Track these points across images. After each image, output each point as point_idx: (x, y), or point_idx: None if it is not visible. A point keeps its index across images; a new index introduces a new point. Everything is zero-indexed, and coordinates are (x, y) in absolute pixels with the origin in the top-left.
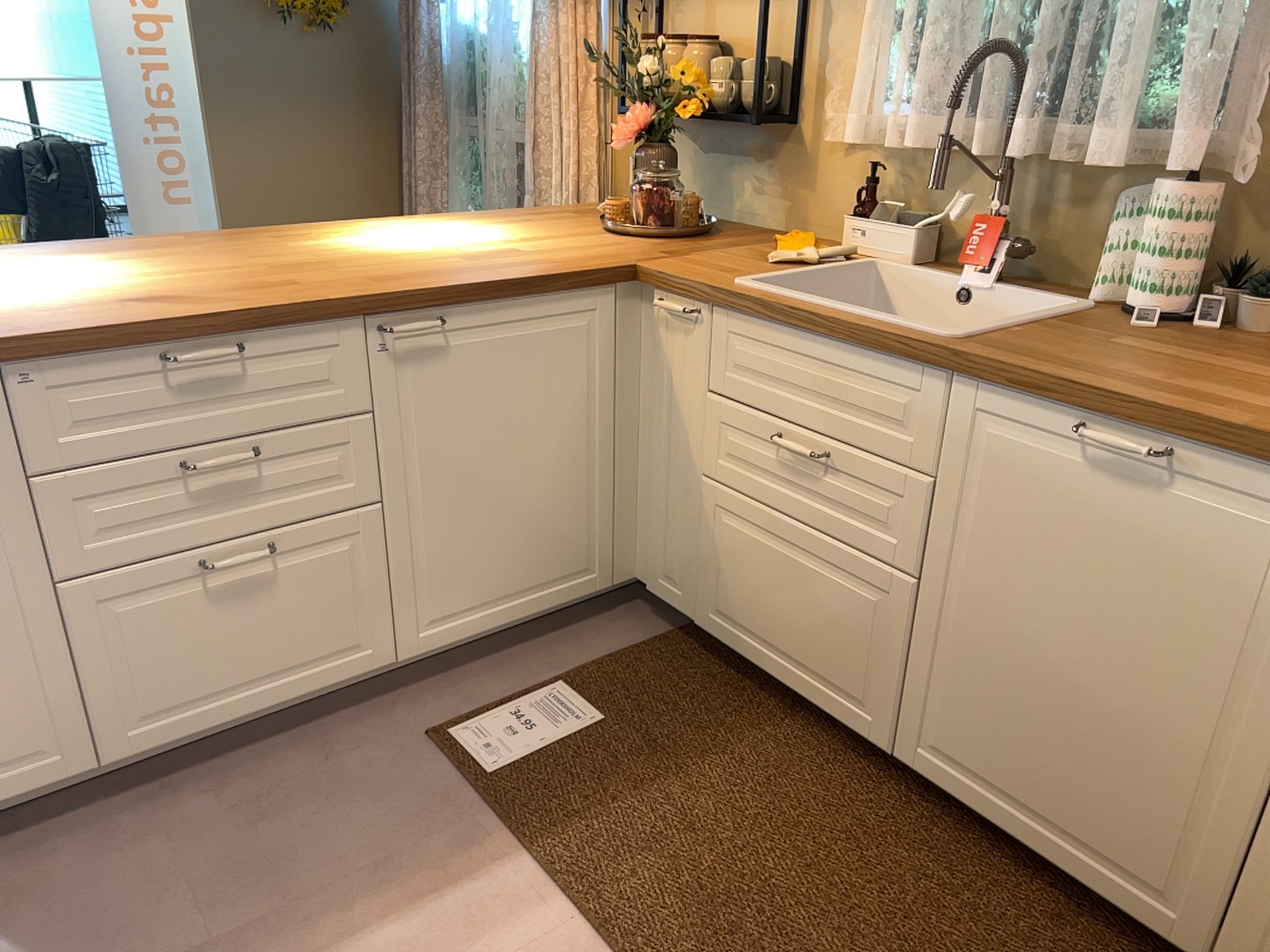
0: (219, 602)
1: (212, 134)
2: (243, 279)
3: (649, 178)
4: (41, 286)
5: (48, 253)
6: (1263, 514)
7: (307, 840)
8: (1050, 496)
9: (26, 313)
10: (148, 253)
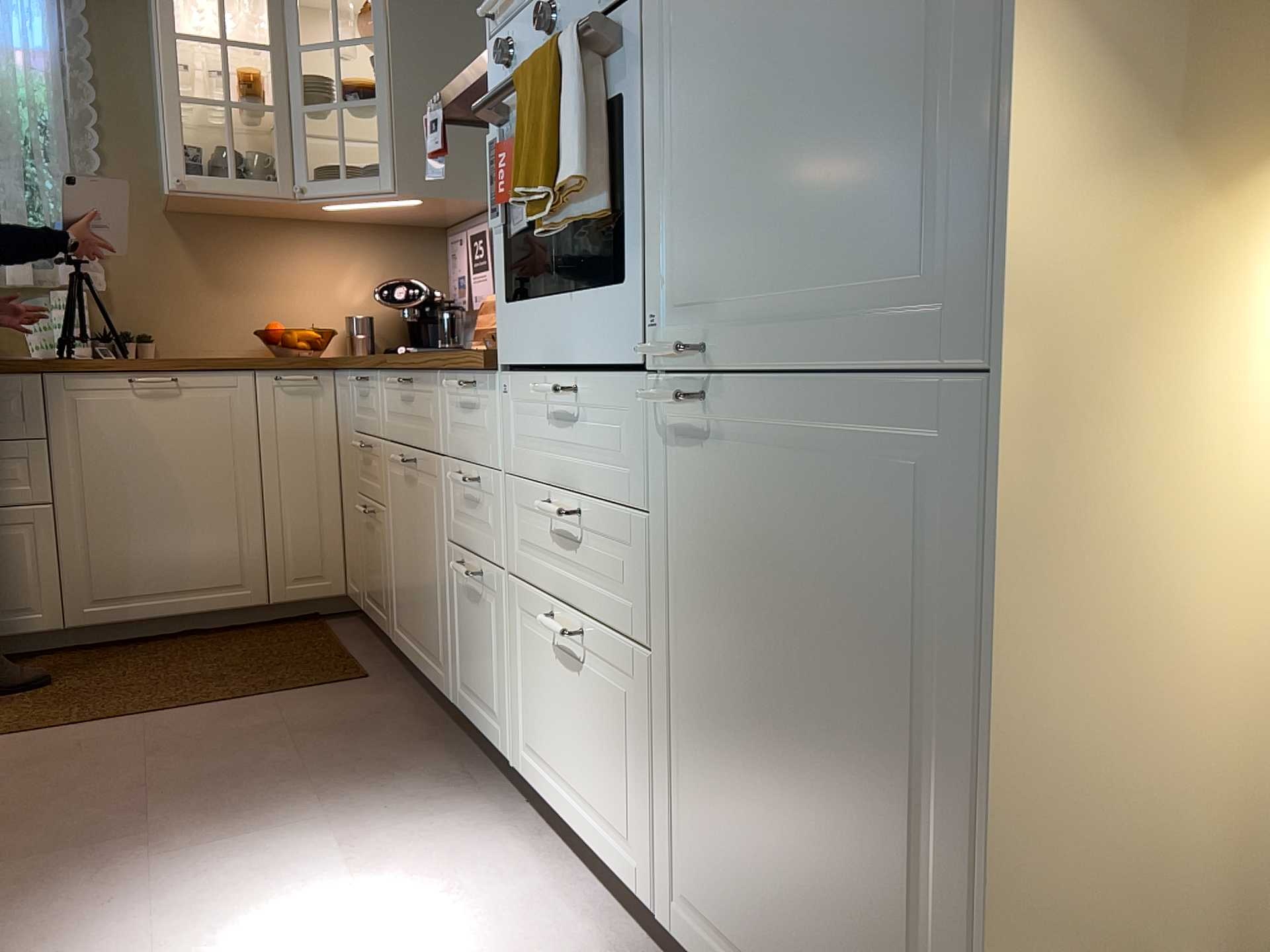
0: None
1: None
2: None
3: None
4: None
5: None
6: (219, 391)
7: None
8: (123, 420)
9: None
10: None
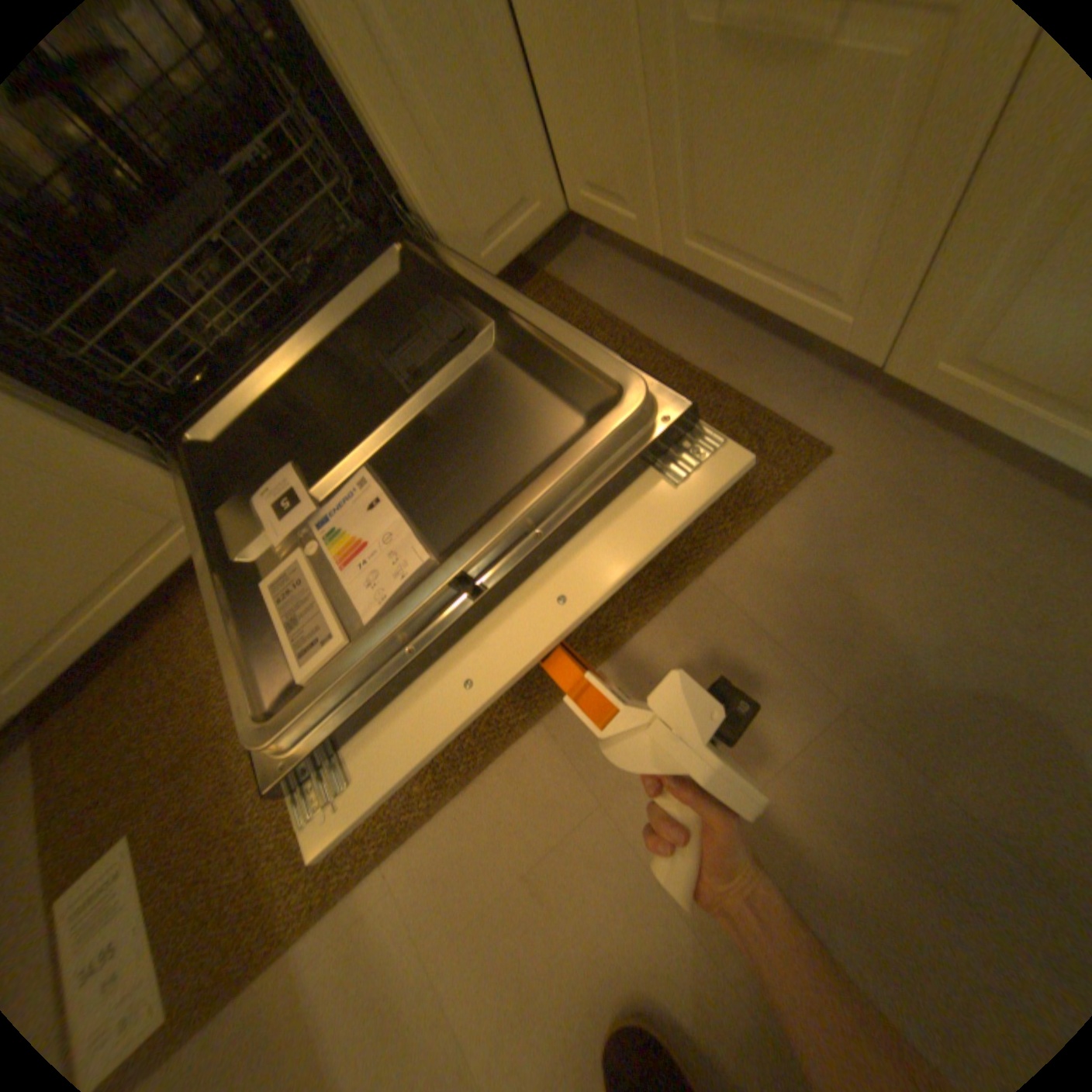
0: None
1: None
2: None
3: None
4: None
5: None
6: None
7: None
8: None
9: None
10: None
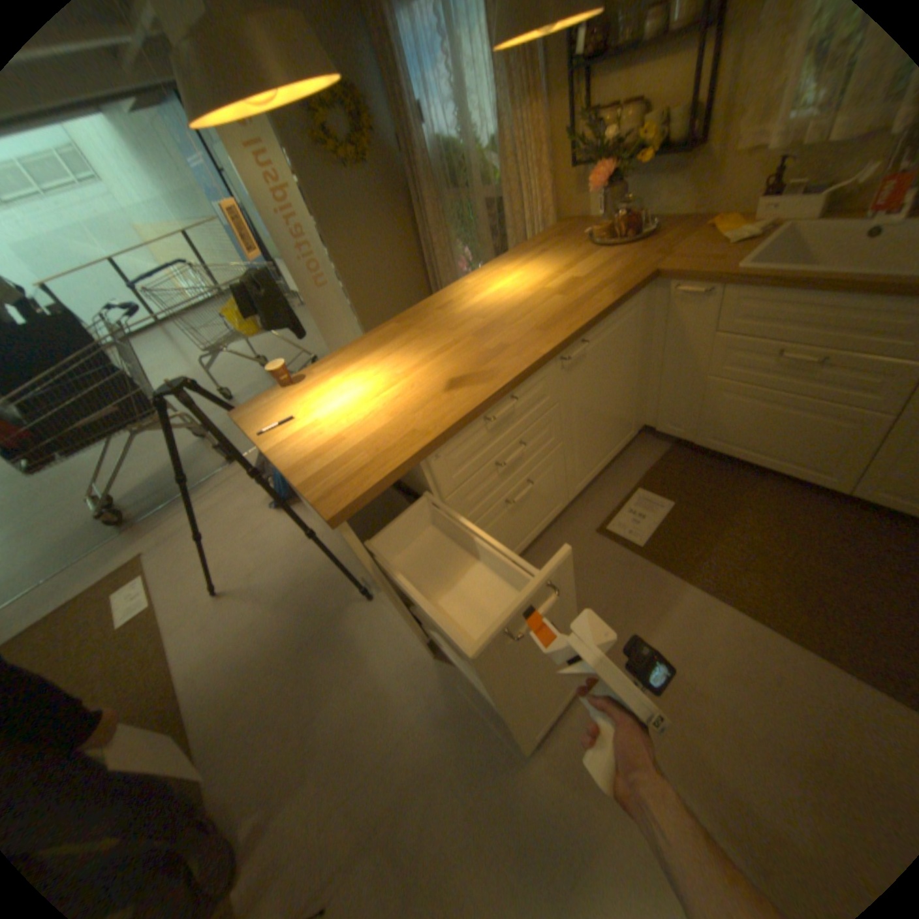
0: (511, 513)
1: (326, 245)
2: (472, 350)
3: (624, 207)
4: (381, 389)
5: (346, 359)
6: None
7: (584, 601)
8: None
9: (405, 416)
10: (393, 343)
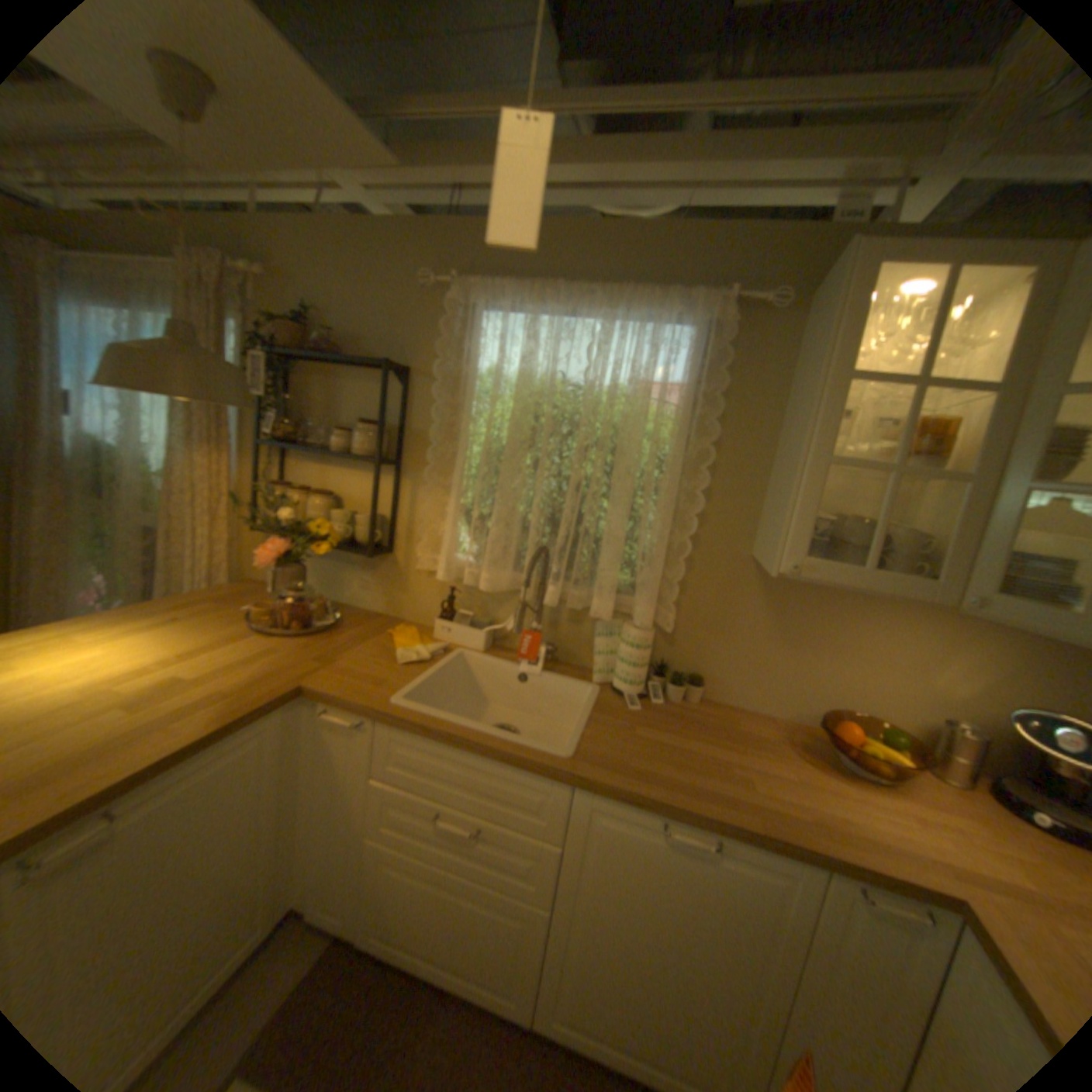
0: None
1: None
2: None
3: (290, 594)
4: None
5: None
6: (775, 879)
7: None
8: (646, 865)
9: None
10: None
